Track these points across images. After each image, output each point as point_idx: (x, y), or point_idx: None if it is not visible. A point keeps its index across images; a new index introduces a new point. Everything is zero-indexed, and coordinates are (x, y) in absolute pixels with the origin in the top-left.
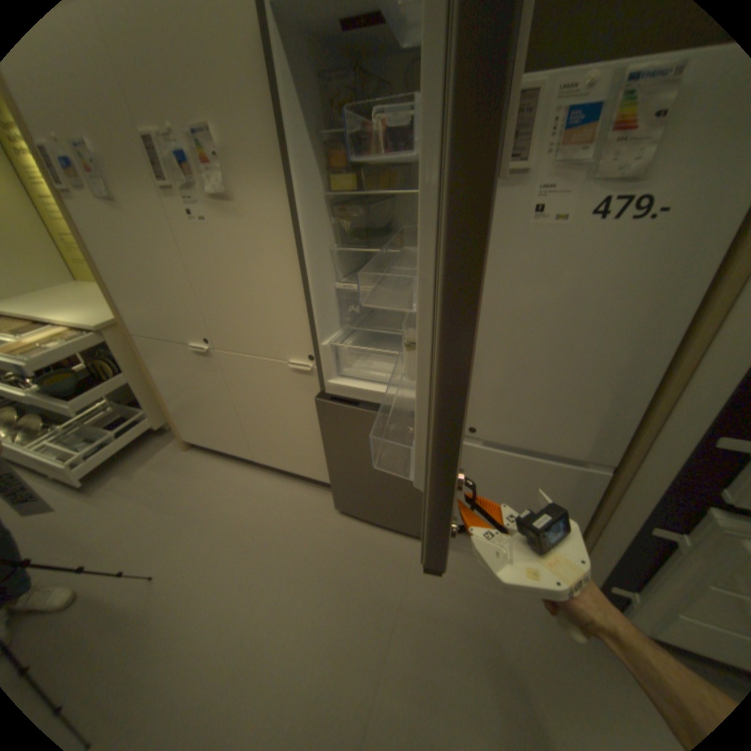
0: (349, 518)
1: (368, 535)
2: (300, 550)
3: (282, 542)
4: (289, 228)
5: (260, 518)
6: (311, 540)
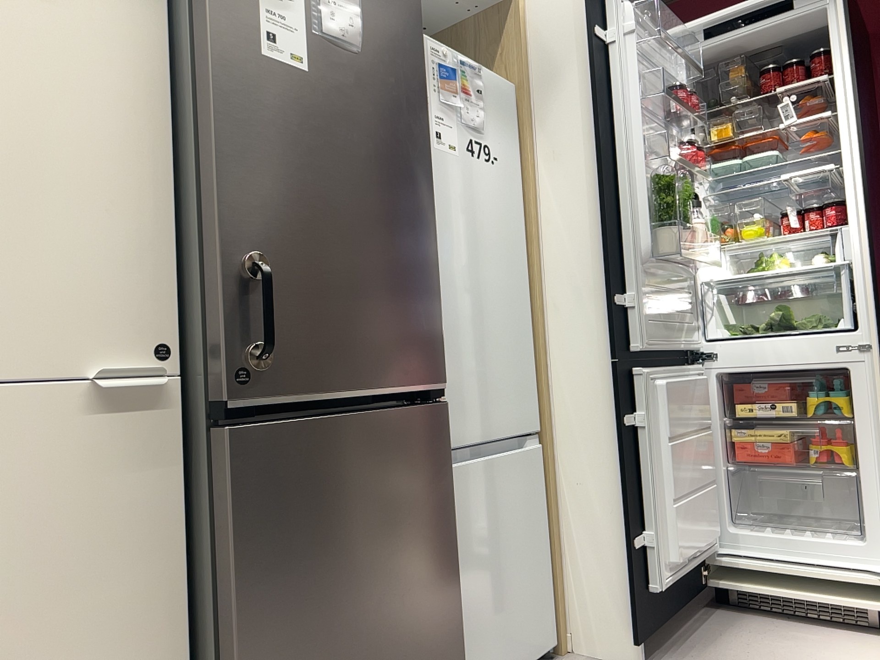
0: None
1: None
2: None
3: None
4: (151, 60)
5: None
6: None
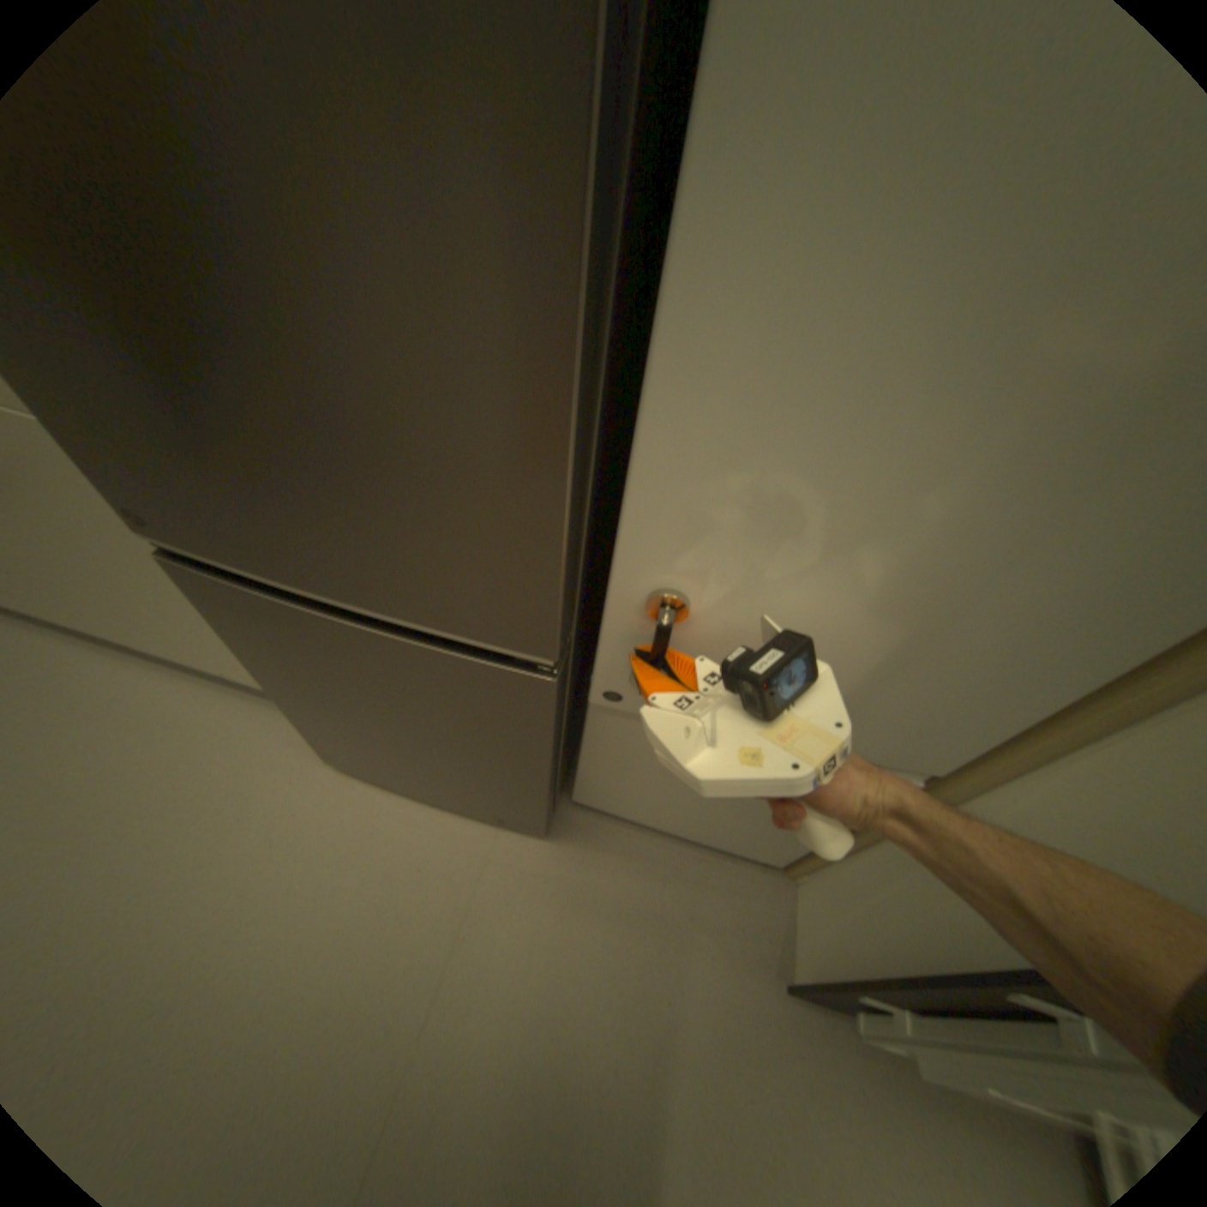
0: (360, 780)
1: (397, 817)
2: (235, 858)
3: (193, 841)
4: None
5: (143, 784)
6: (264, 833)
